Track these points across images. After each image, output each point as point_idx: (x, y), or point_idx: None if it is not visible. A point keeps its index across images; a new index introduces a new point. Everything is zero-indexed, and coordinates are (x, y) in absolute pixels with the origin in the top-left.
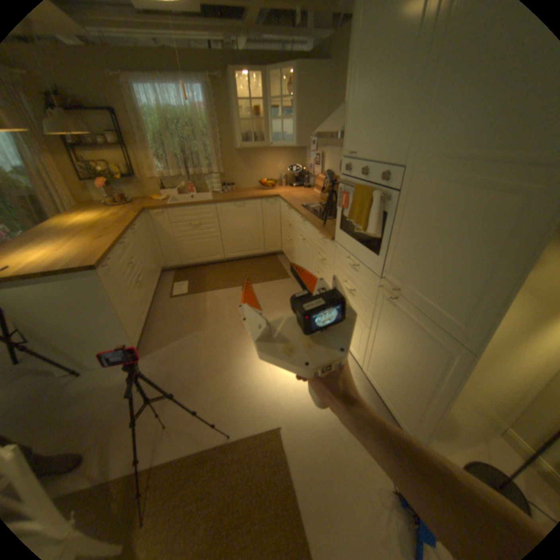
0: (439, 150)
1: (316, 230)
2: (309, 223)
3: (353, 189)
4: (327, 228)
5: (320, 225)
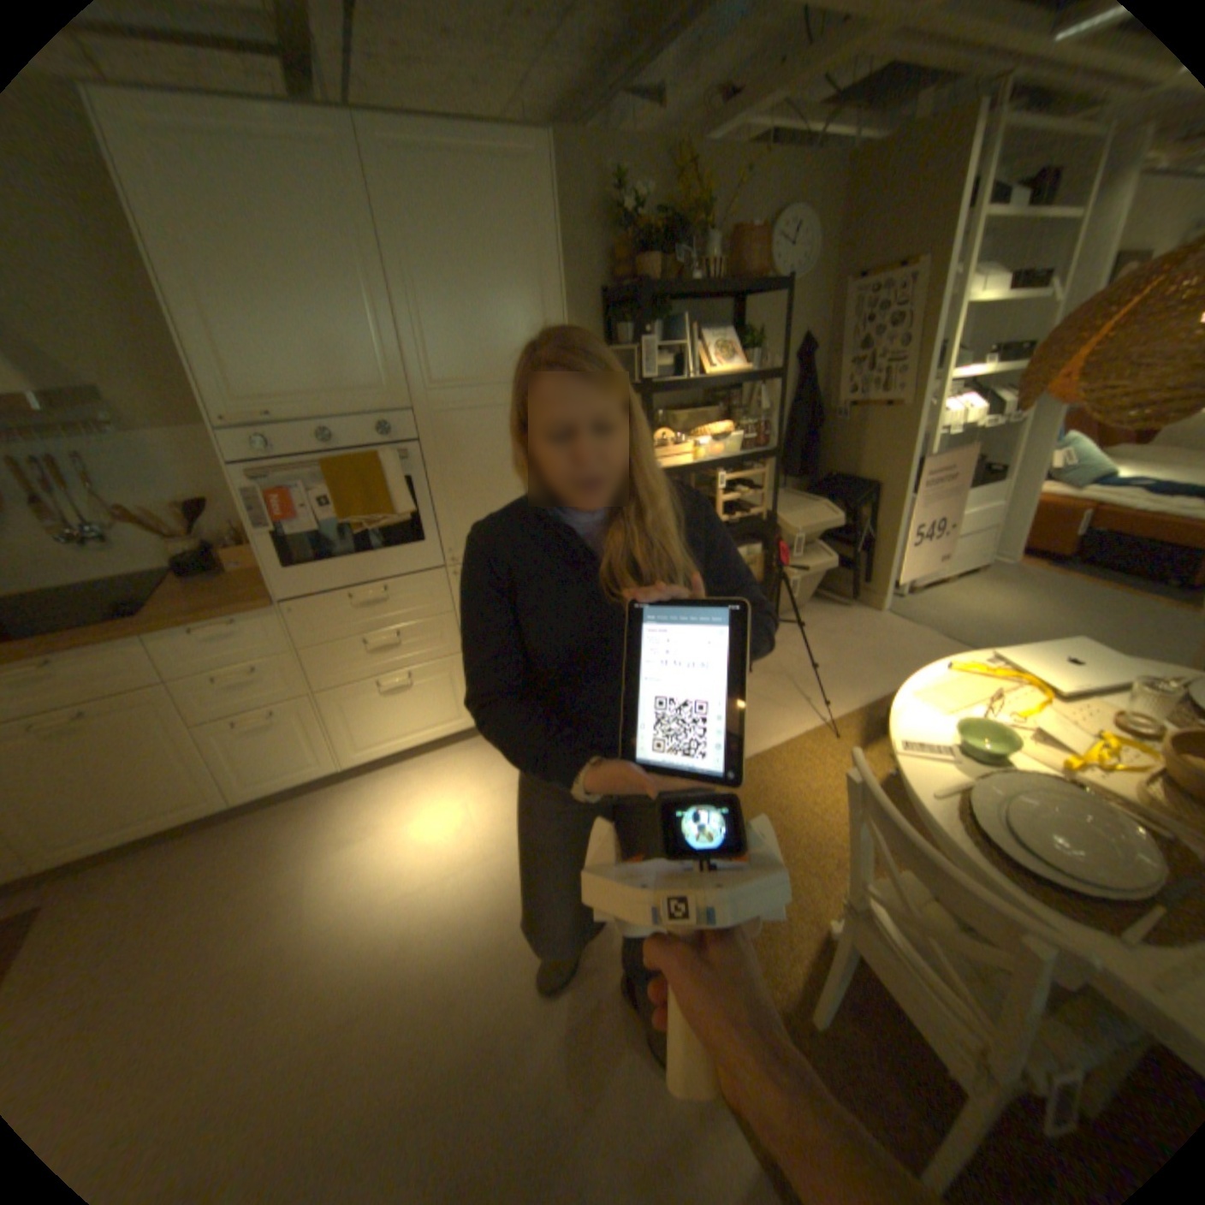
0: (456, 380)
1: (159, 637)
2: (98, 645)
3: (295, 475)
4: (204, 606)
5: (169, 616)
